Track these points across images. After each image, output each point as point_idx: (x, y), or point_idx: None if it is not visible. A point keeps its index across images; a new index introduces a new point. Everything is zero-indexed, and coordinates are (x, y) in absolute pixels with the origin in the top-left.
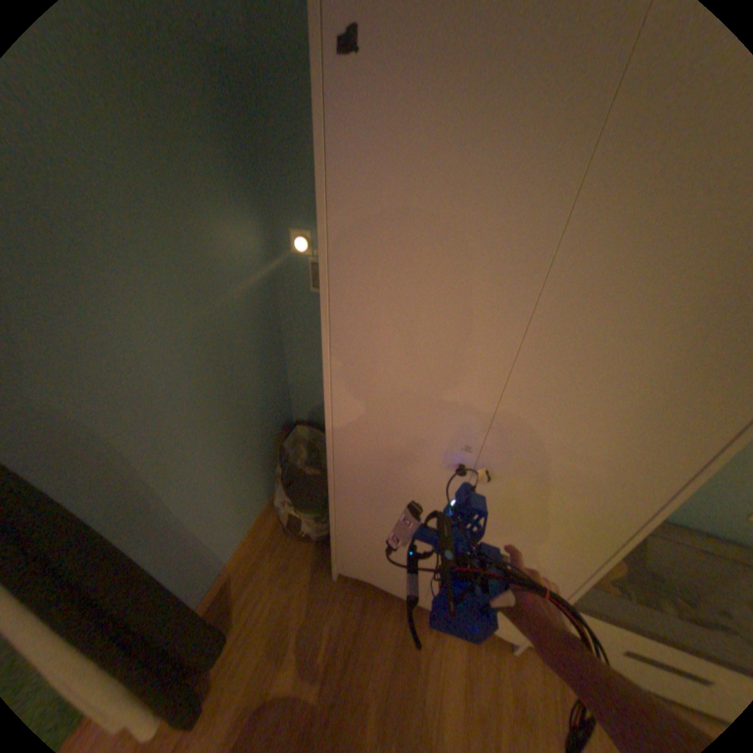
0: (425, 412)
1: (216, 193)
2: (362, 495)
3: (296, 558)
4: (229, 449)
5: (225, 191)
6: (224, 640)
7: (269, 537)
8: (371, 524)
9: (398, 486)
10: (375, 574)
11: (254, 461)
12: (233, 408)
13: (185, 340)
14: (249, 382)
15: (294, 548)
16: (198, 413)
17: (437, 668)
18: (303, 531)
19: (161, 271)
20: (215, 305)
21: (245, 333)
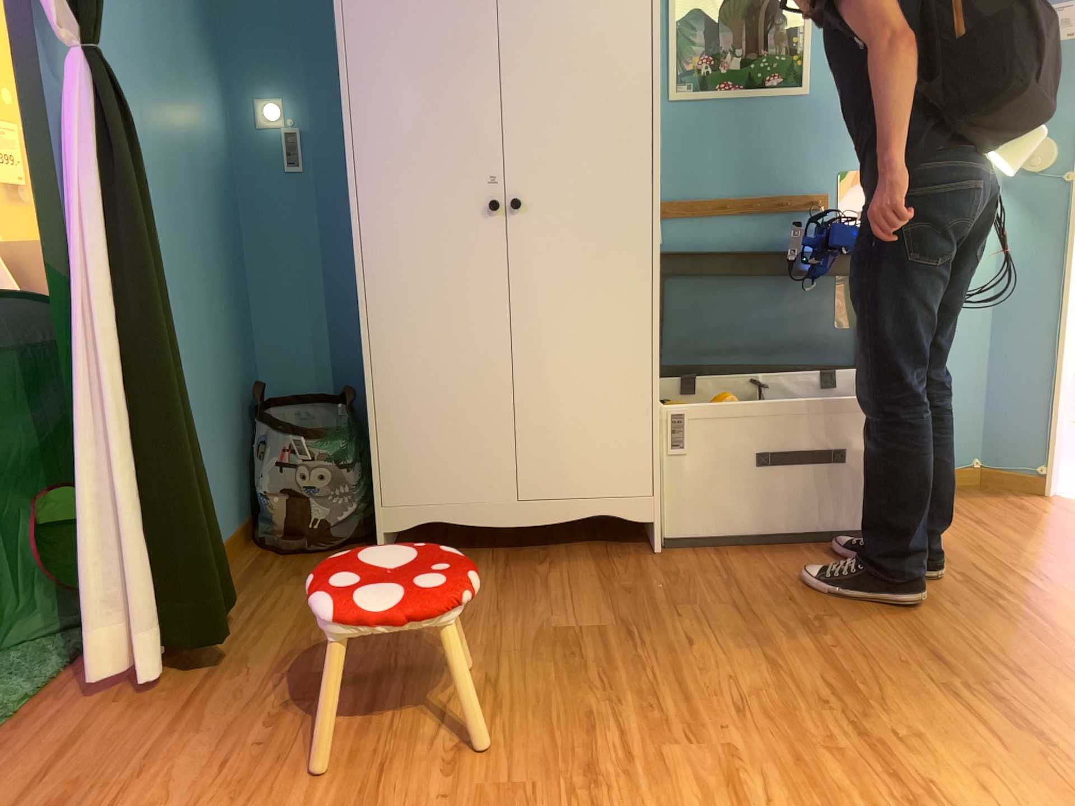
0: (442, 154)
1: (193, 45)
2: (398, 313)
3: (309, 563)
4: (200, 354)
5: (199, 48)
6: (228, 595)
7: (253, 559)
8: (416, 368)
9: (436, 273)
10: (437, 491)
11: (224, 415)
12: (204, 298)
13: (170, 167)
14: (217, 278)
15: (301, 558)
16: (177, 264)
17: (553, 581)
18: (313, 518)
19: (160, 86)
20: (191, 152)
21: (213, 209)
